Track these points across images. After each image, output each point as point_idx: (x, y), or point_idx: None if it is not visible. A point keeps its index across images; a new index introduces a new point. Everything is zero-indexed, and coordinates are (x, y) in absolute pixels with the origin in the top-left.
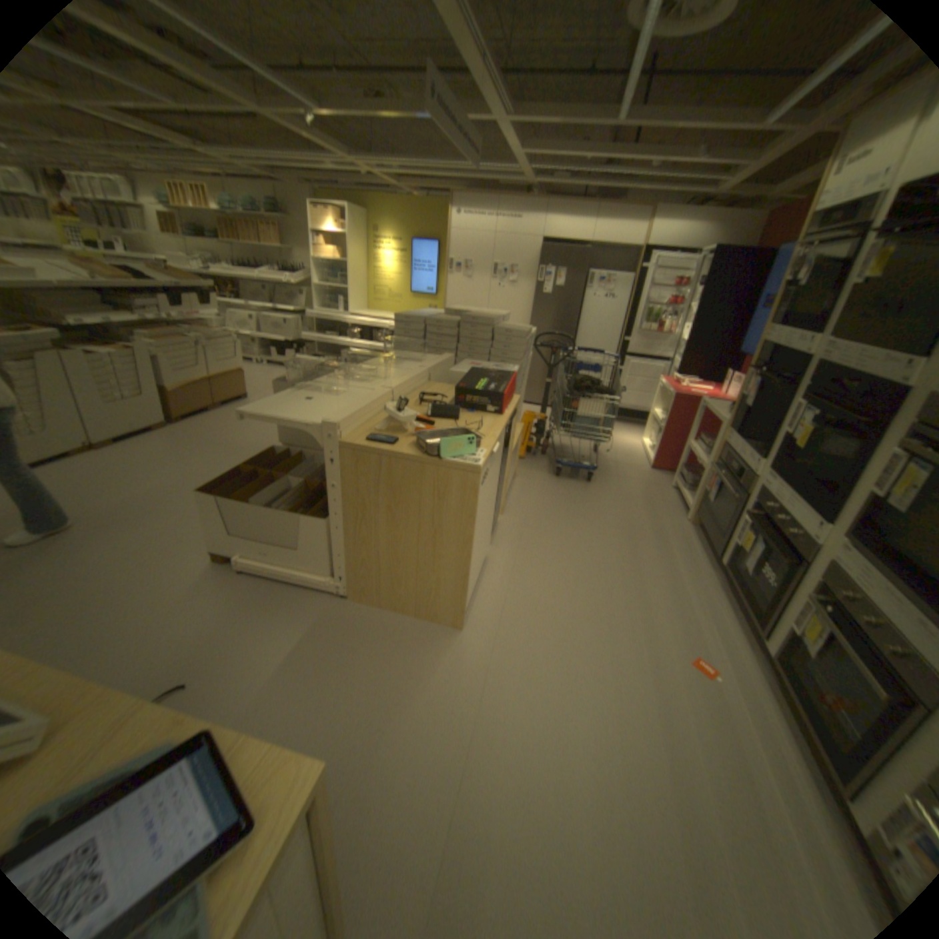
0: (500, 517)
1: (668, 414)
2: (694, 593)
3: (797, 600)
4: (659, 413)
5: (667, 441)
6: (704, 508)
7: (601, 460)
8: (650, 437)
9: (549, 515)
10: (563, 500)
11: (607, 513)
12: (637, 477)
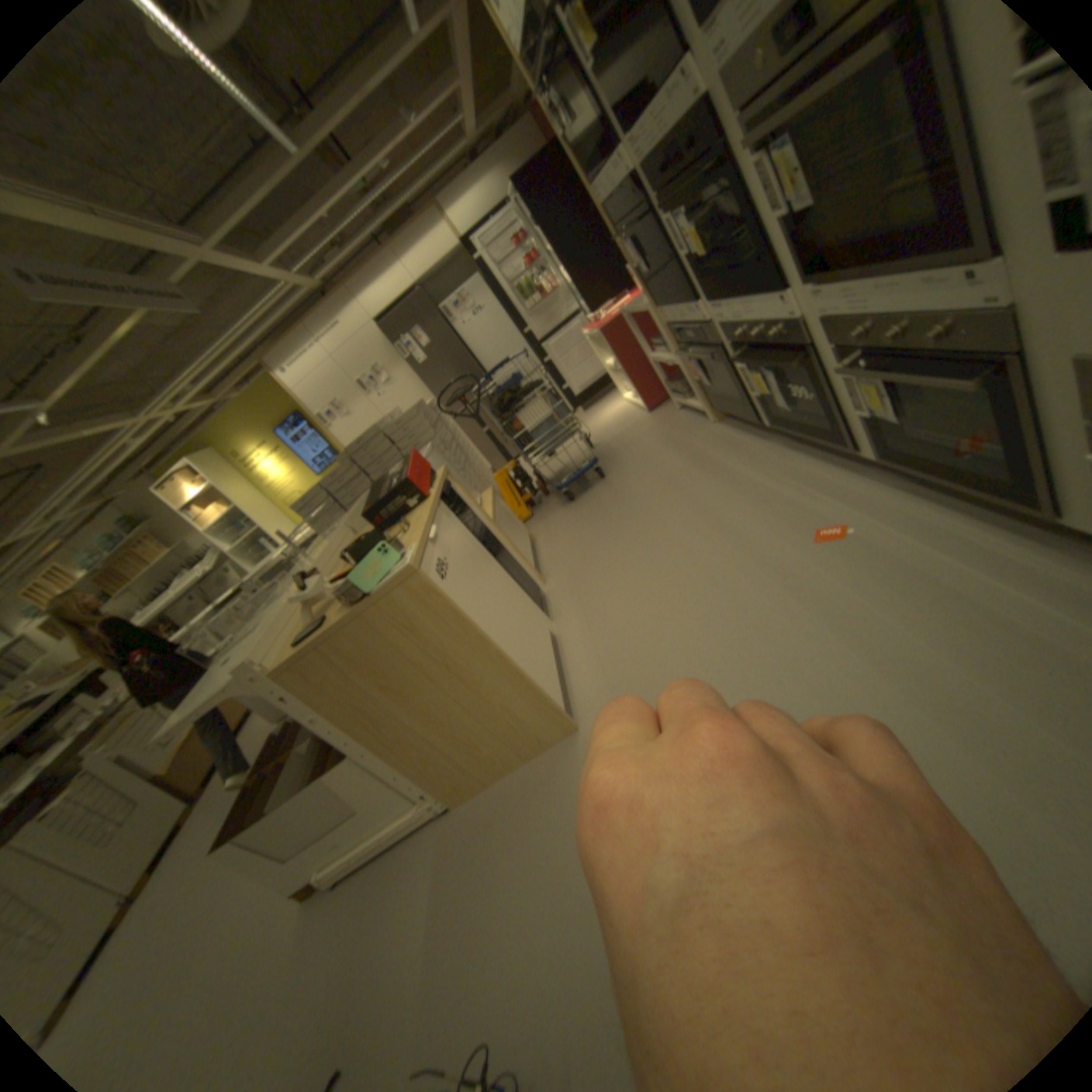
0: (544, 582)
1: (617, 350)
2: (766, 475)
3: (838, 387)
4: (609, 356)
5: (637, 373)
6: (713, 395)
7: (601, 445)
8: (624, 384)
9: (587, 537)
10: (591, 512)
11: (637, 484)
12: (642, 428)
